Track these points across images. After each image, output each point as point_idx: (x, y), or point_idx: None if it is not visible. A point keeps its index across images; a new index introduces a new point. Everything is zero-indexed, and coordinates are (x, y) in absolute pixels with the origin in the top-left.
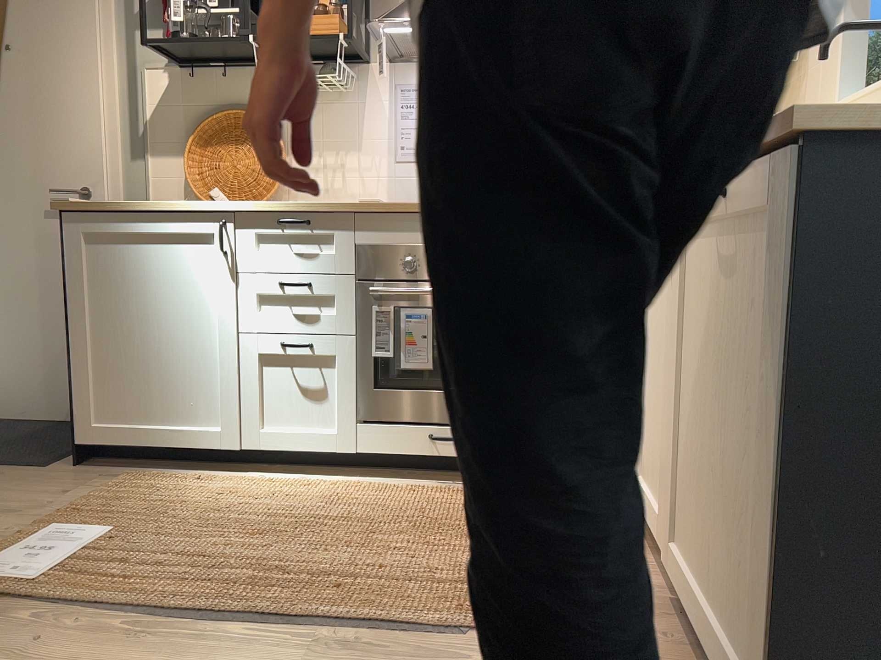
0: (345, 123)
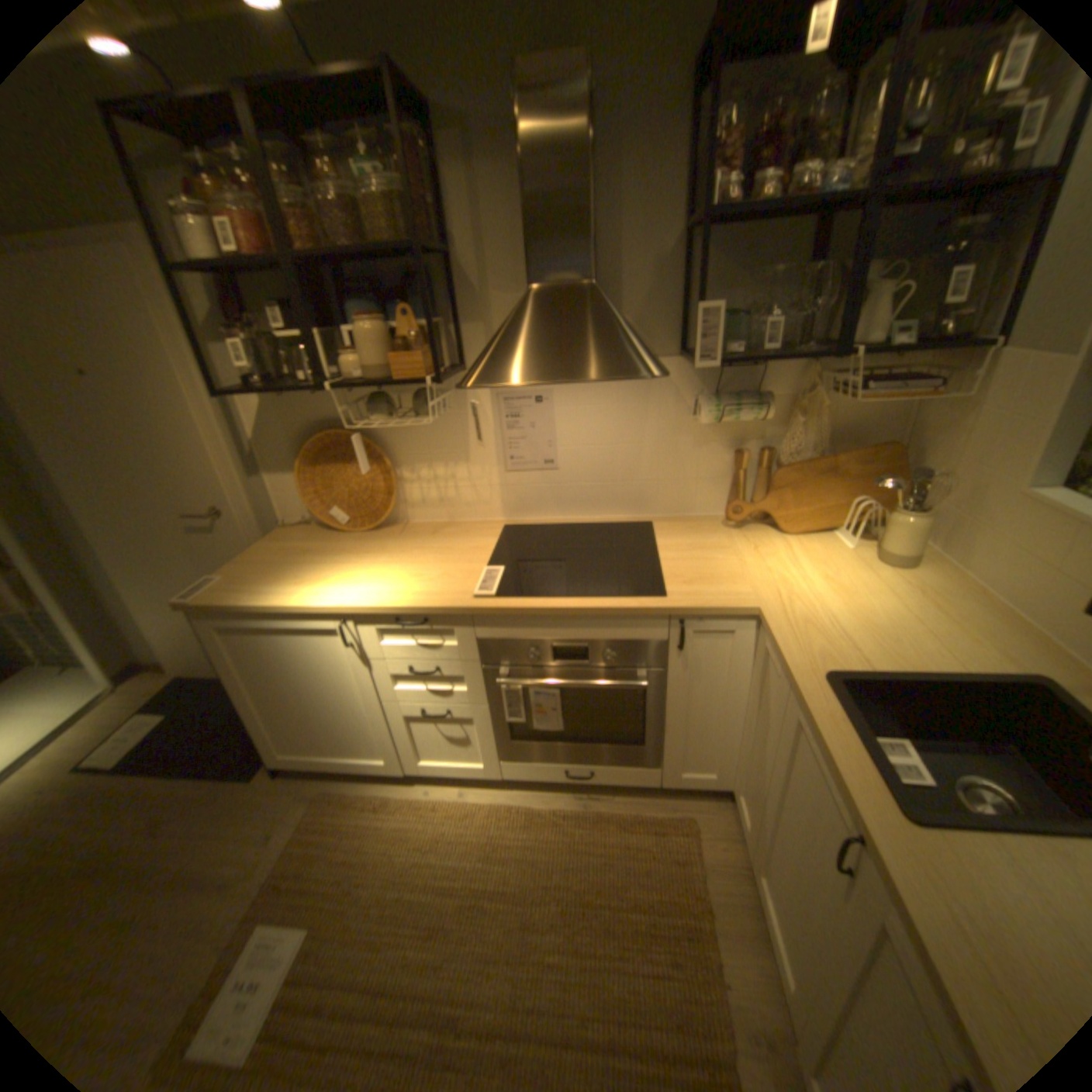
0: (450, 435)
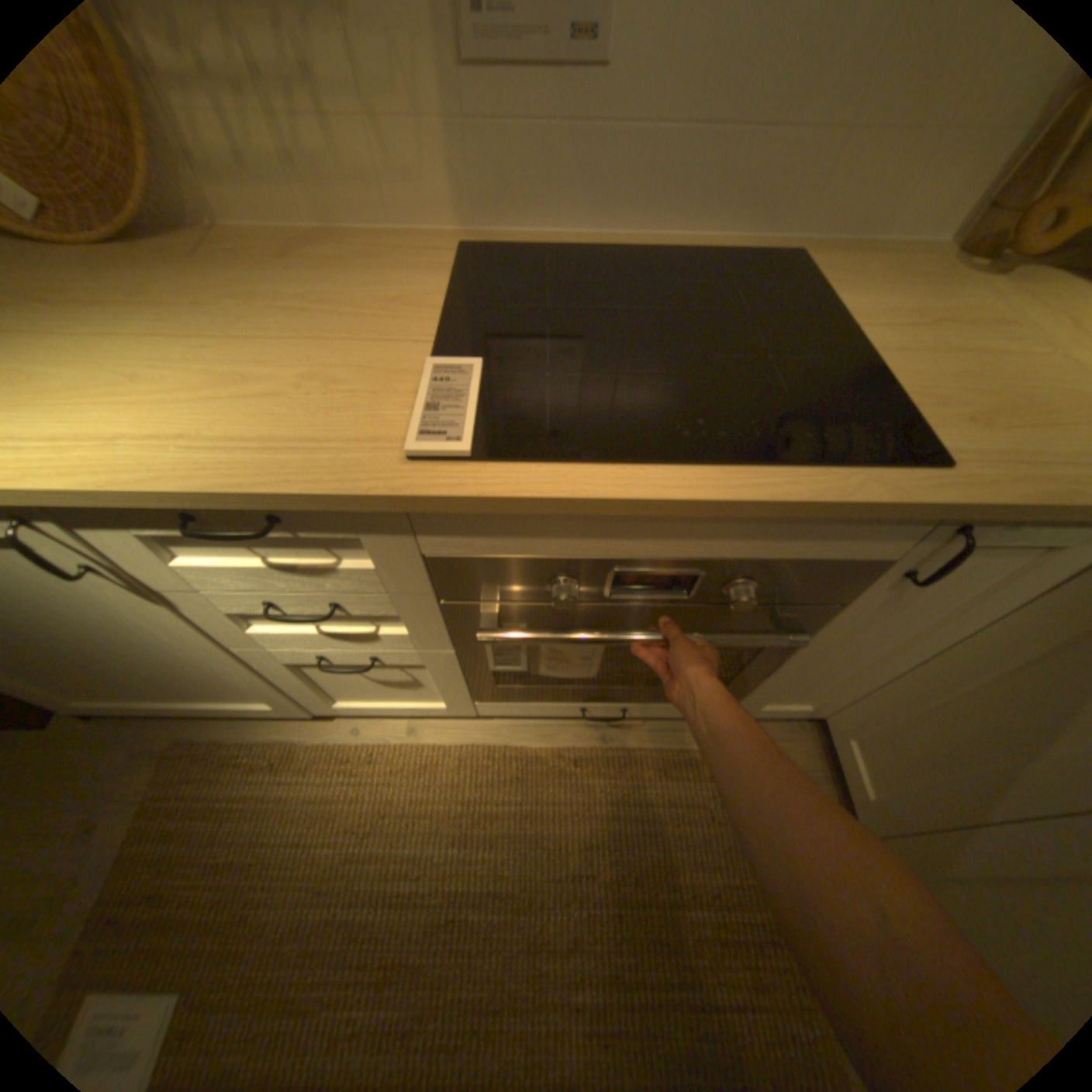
0: None
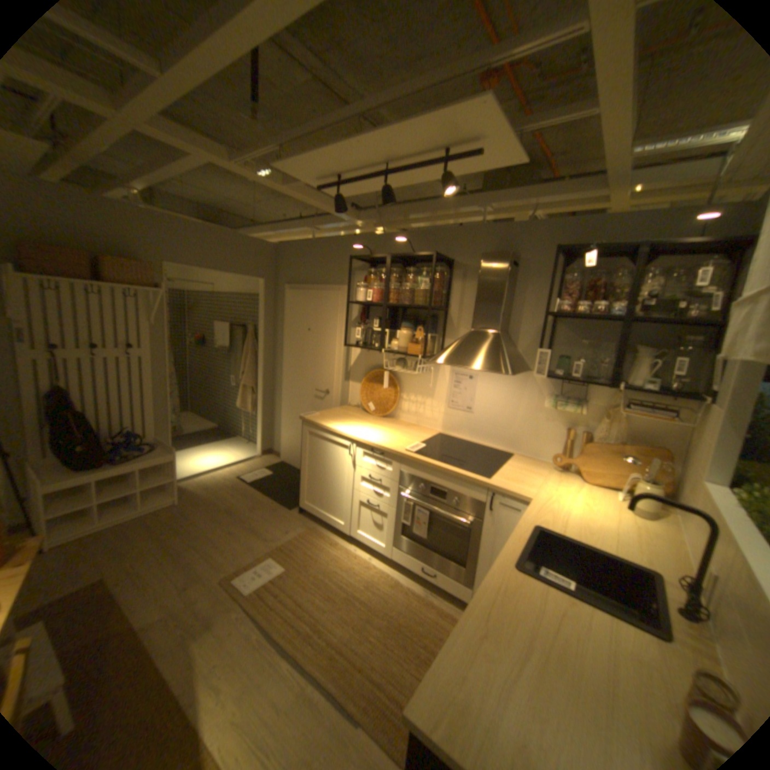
0: (427, 384)
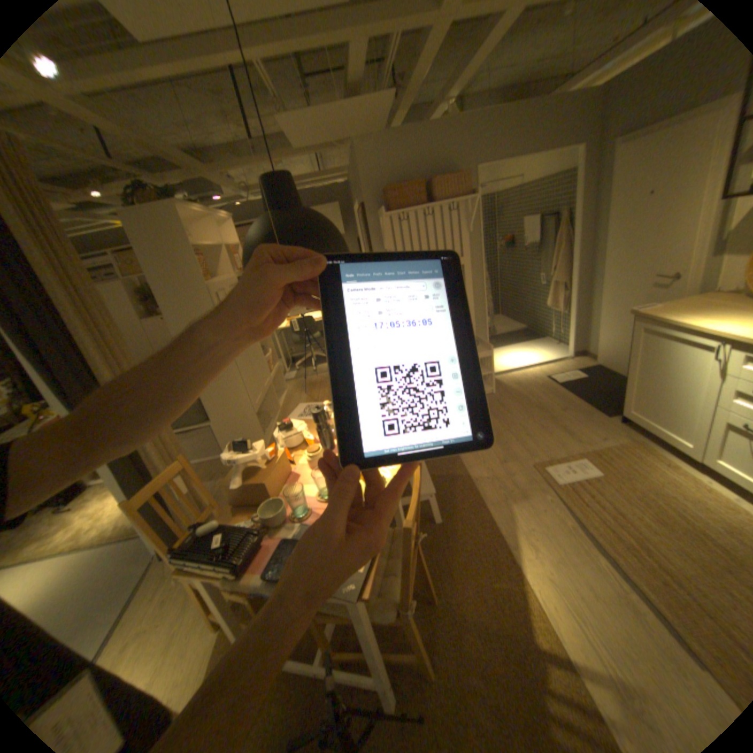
0: None
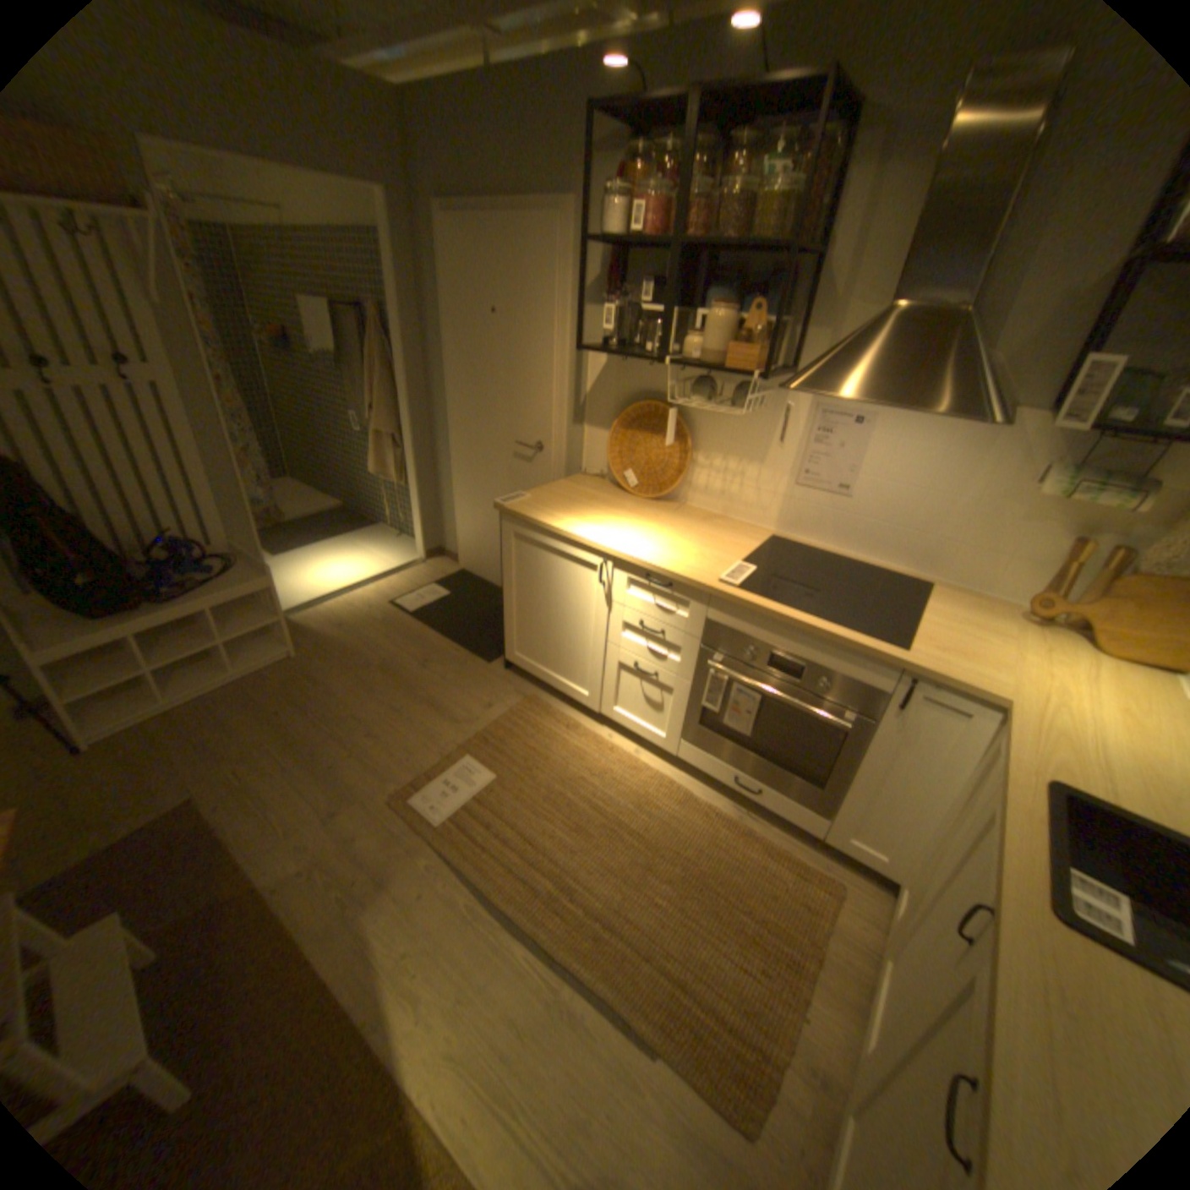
0: (756, 433)
